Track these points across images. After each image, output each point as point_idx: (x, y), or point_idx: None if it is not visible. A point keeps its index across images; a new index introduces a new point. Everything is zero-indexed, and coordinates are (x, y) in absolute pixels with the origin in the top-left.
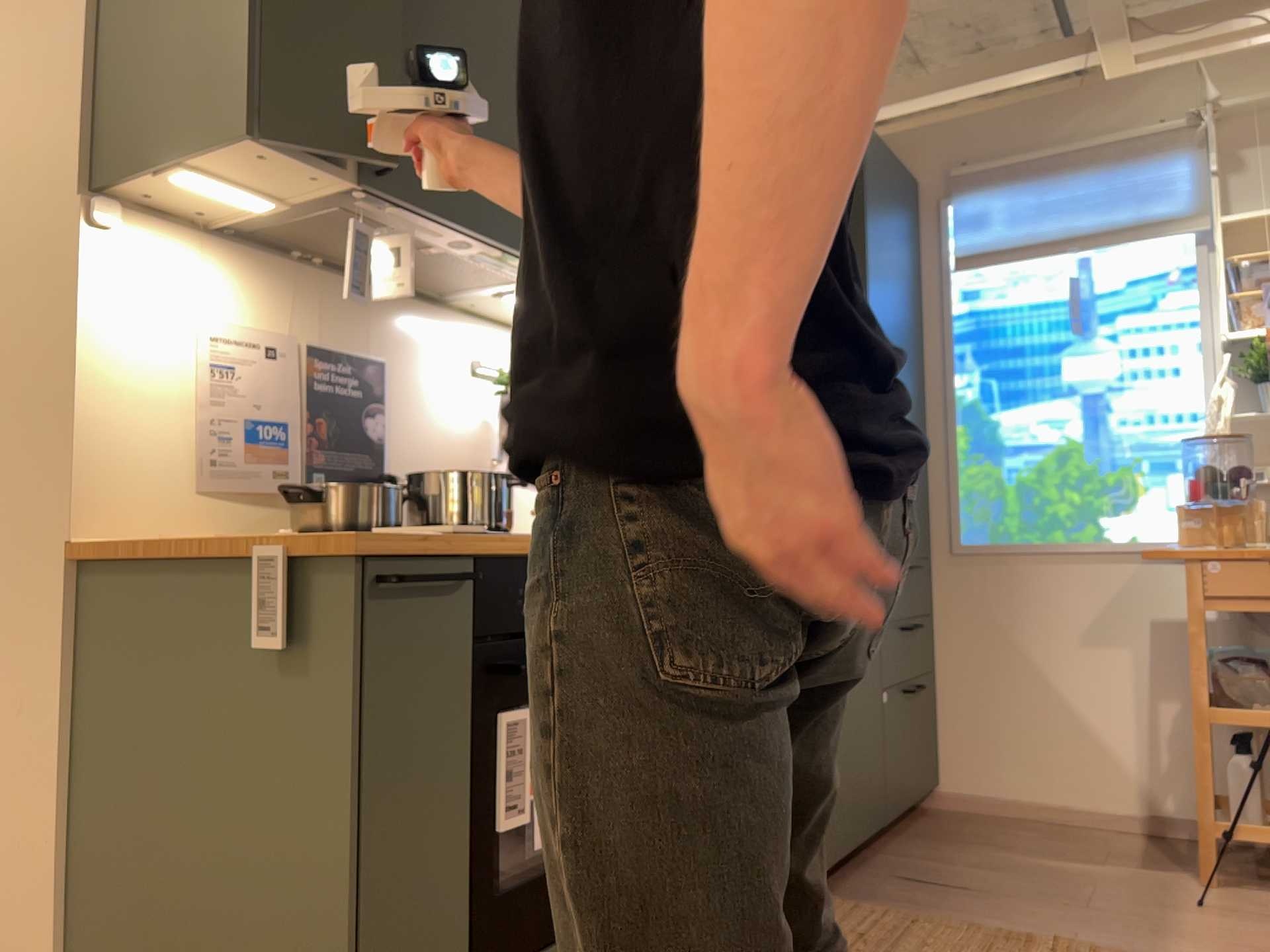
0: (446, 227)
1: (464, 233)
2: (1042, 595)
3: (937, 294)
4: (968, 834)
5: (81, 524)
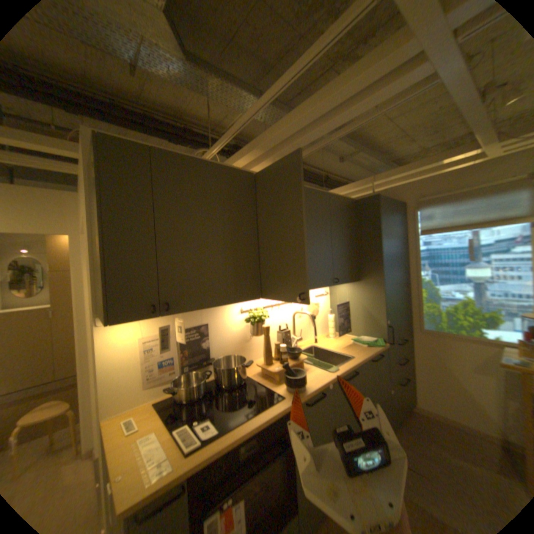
0: (201, 308)
1: (209, 307)
2: (456, 352)
3: (414, 242)
4: (425, 433)
5: (103, 415)
